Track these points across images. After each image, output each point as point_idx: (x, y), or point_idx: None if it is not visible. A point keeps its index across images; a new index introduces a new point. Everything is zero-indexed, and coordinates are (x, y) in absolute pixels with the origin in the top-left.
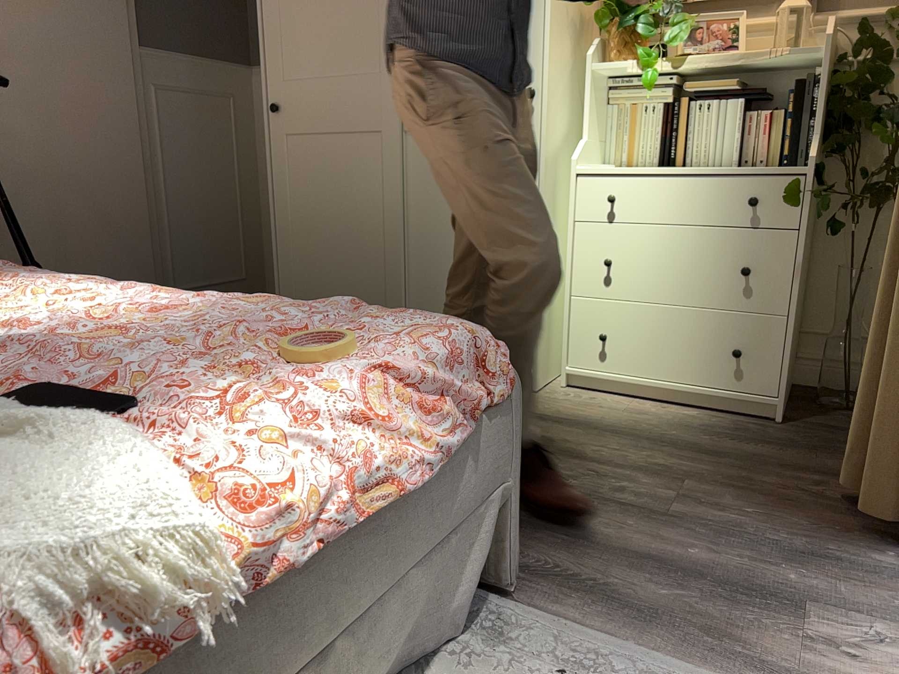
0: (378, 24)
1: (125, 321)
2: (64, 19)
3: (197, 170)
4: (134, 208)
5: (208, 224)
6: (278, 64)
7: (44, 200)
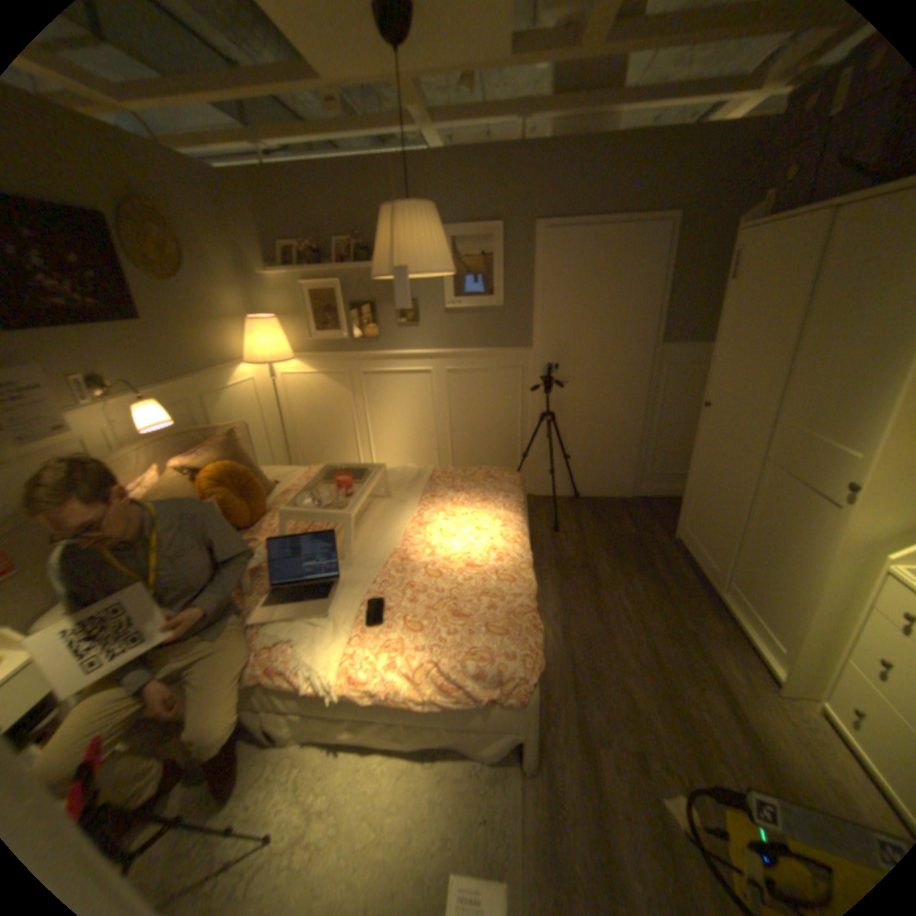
0: (771, 377)
1: (460, 563)
2: (613, 338)
3: (683, 410)
4: (630, 430)
5: (682, 440)
6: (716, 377)
7: (582, 424)
